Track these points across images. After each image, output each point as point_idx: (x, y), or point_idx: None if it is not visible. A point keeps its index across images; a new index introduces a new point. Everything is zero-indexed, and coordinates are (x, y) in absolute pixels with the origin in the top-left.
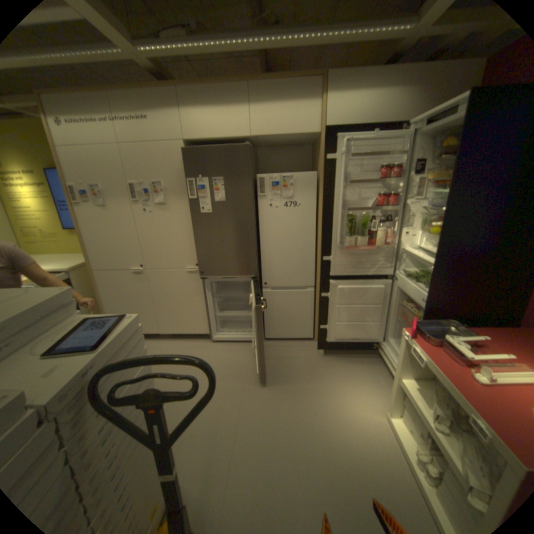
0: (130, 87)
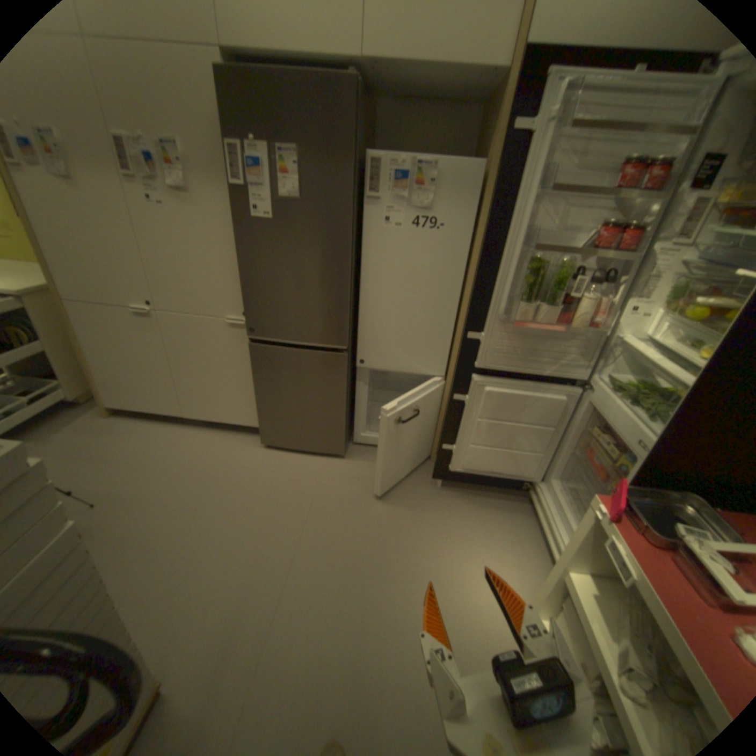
0: None
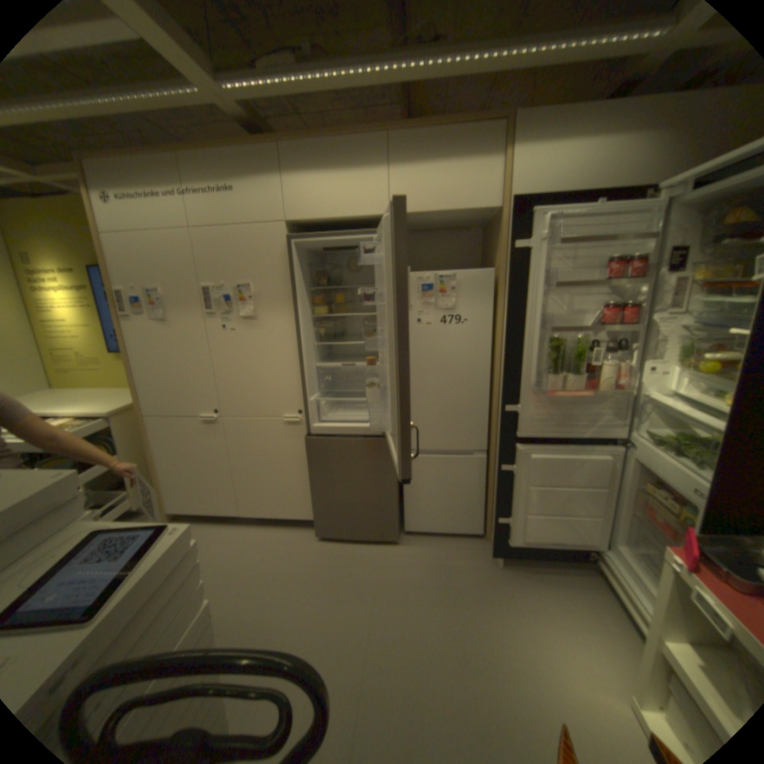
0: (211, 144)
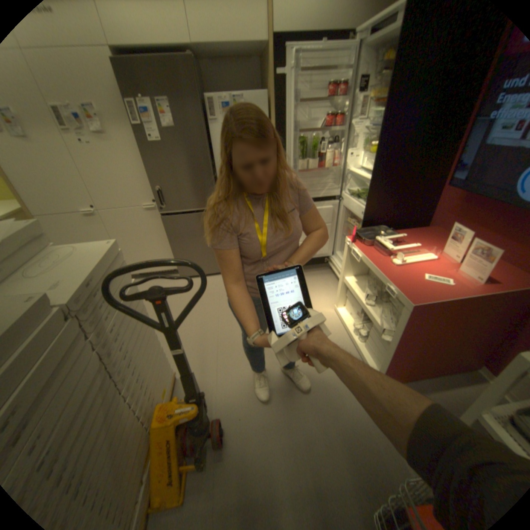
0: None
